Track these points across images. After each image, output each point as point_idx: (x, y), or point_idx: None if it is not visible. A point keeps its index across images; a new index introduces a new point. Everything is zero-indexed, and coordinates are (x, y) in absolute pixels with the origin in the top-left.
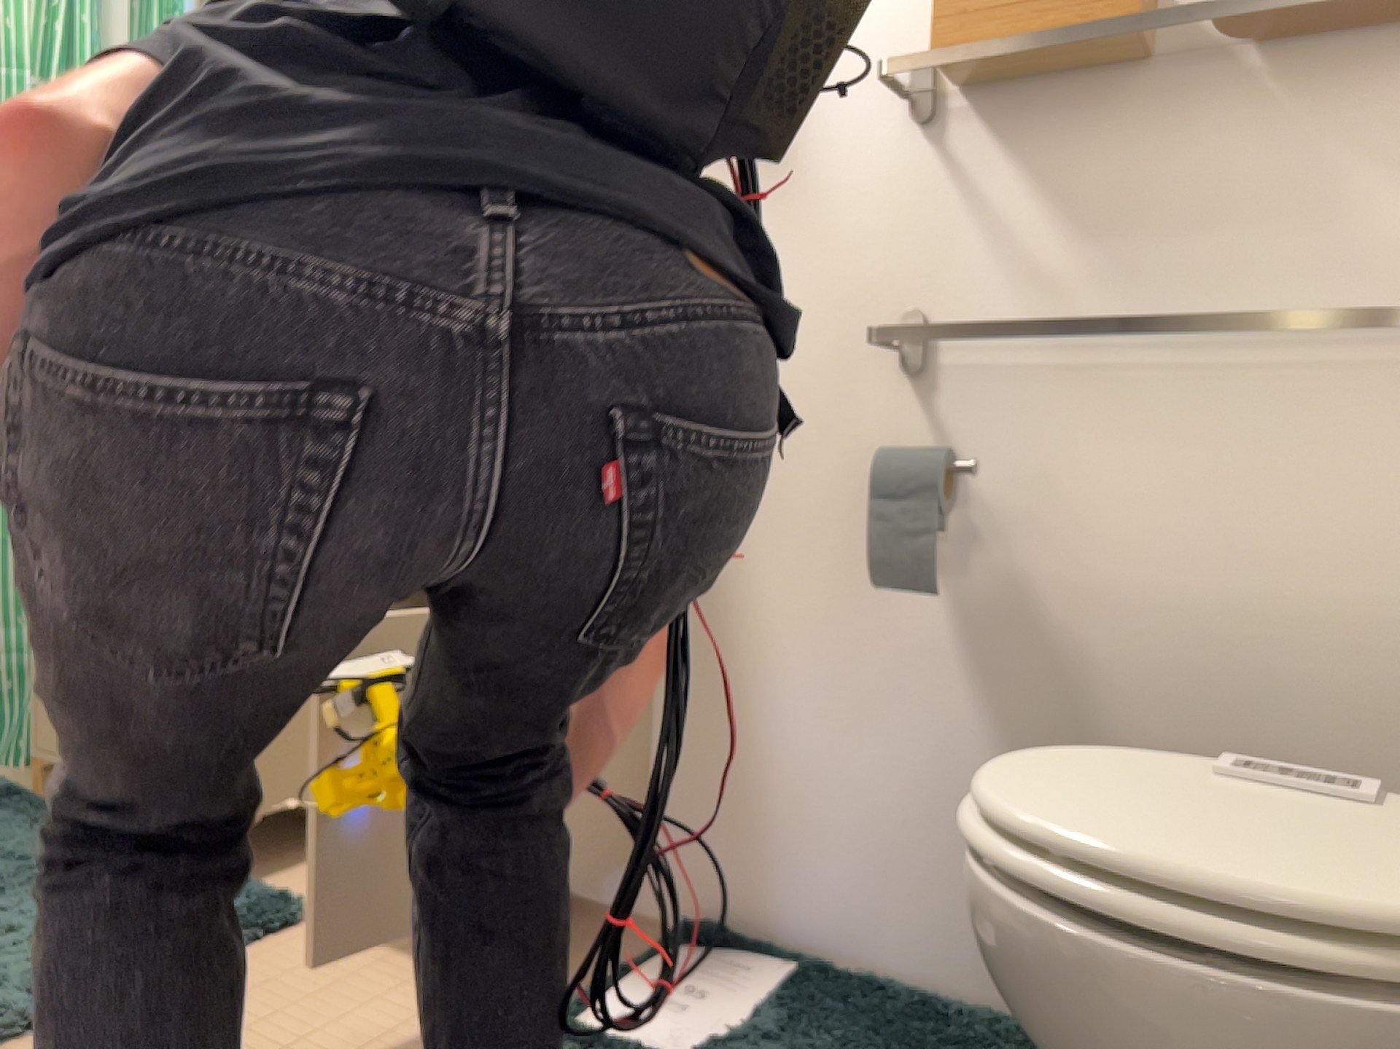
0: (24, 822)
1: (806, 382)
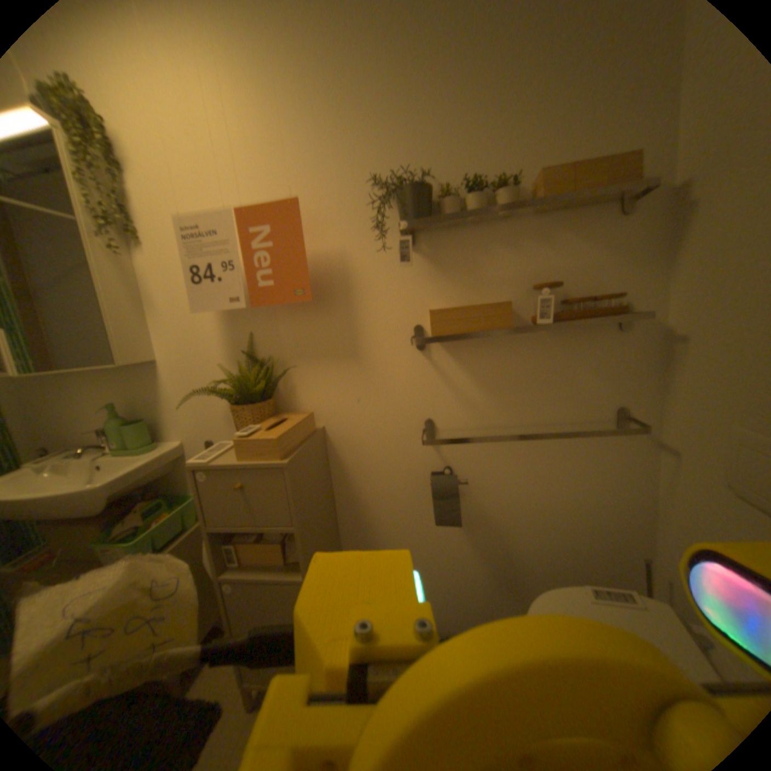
0: None
1: (390, 446)
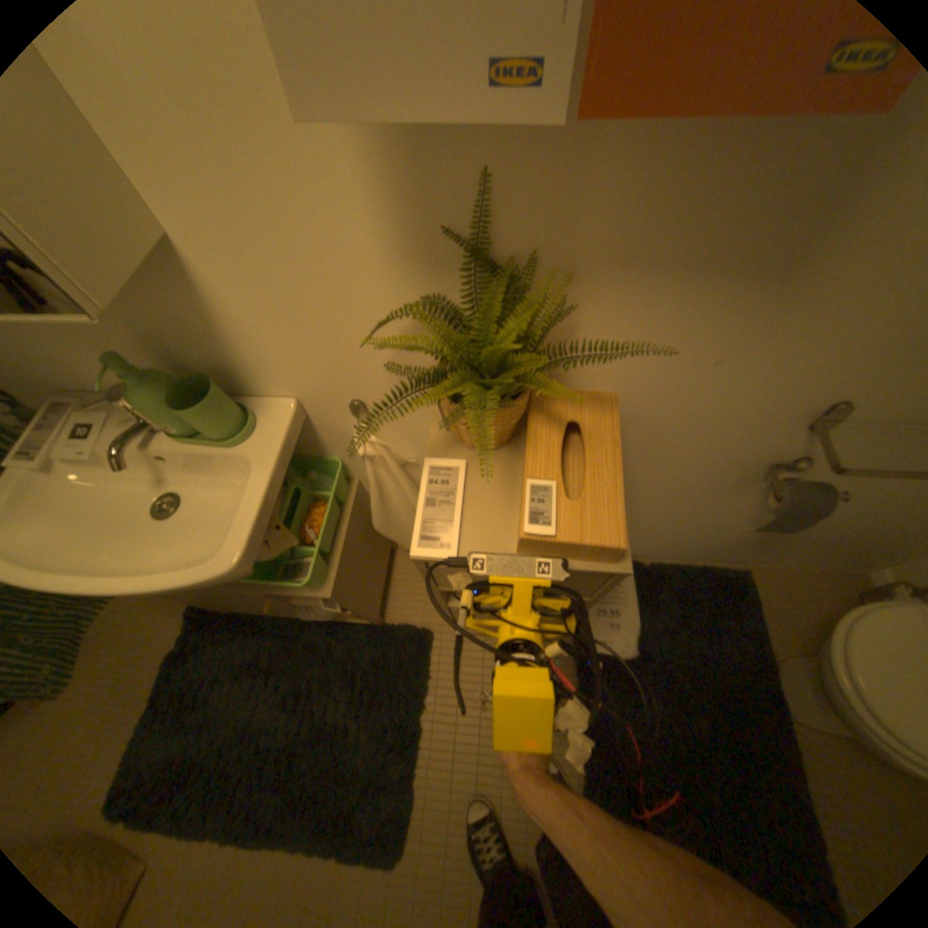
0: (246, 648)
1: (724, 430)
